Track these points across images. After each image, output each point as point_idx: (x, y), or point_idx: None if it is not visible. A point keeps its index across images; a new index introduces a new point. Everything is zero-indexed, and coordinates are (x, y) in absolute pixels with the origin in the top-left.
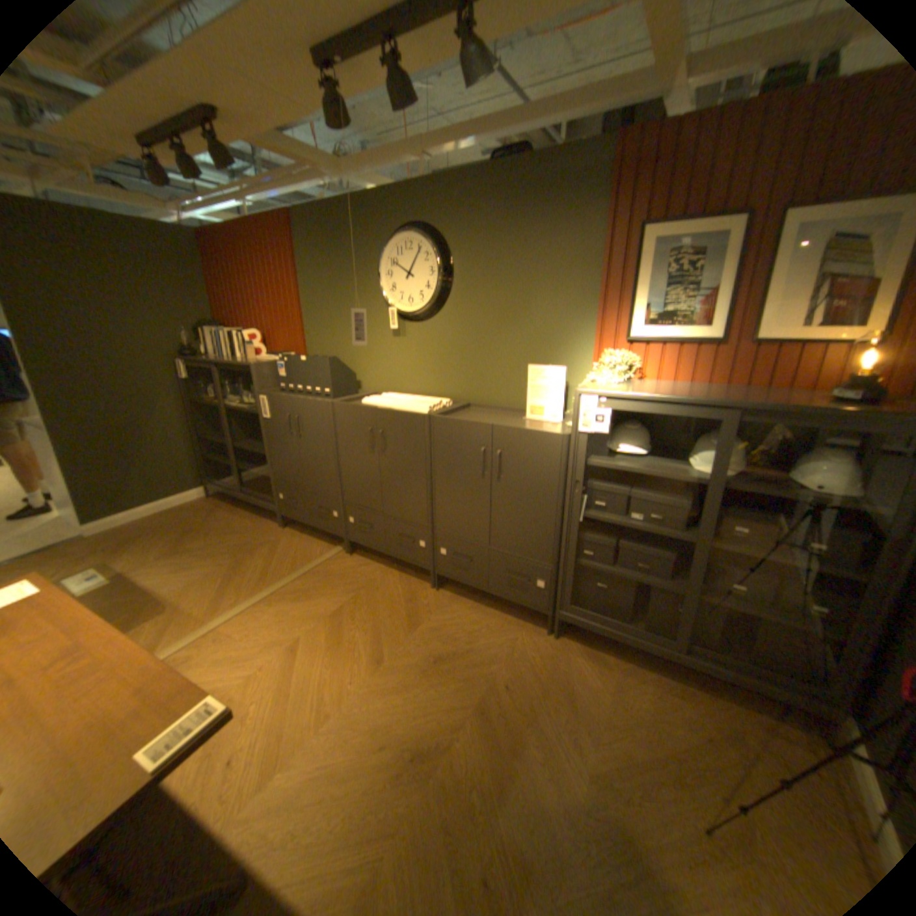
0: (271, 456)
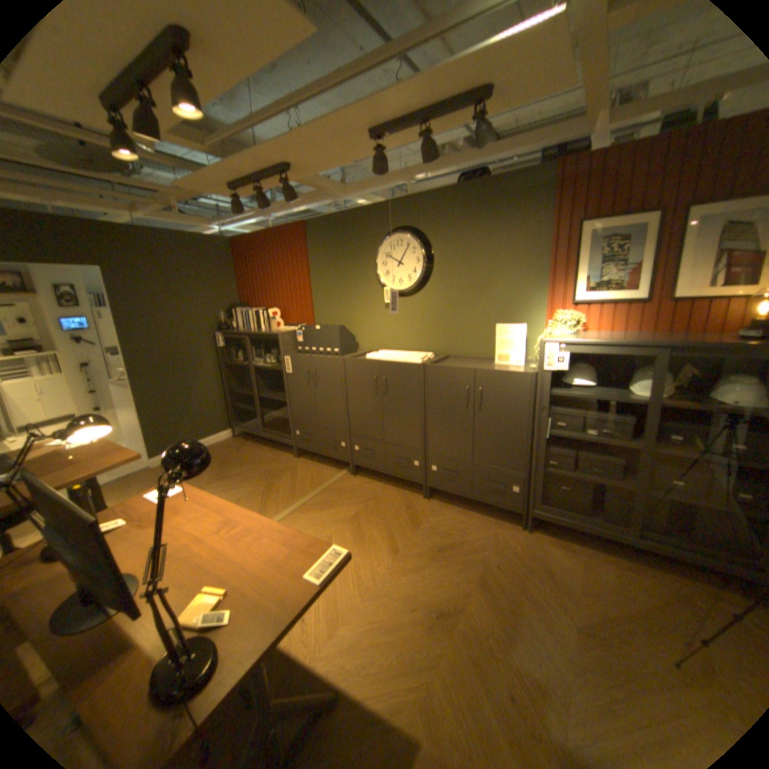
0: (290, 401)
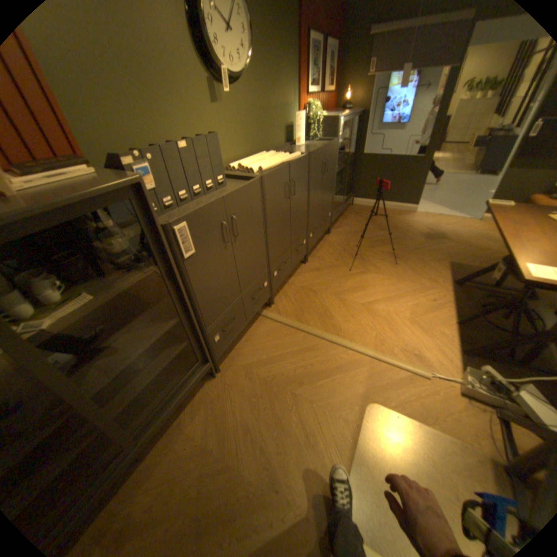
0: (199, 305)
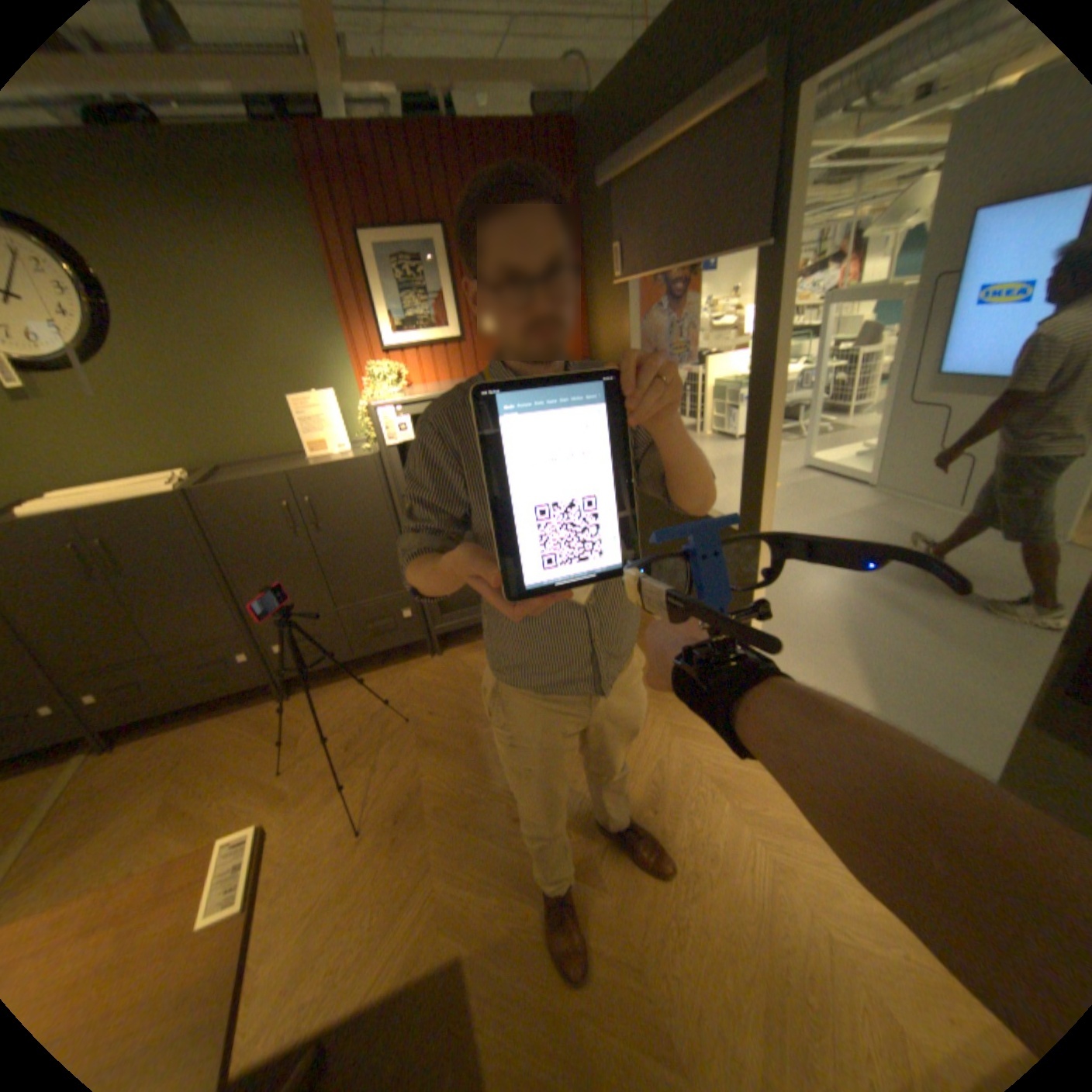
0: None
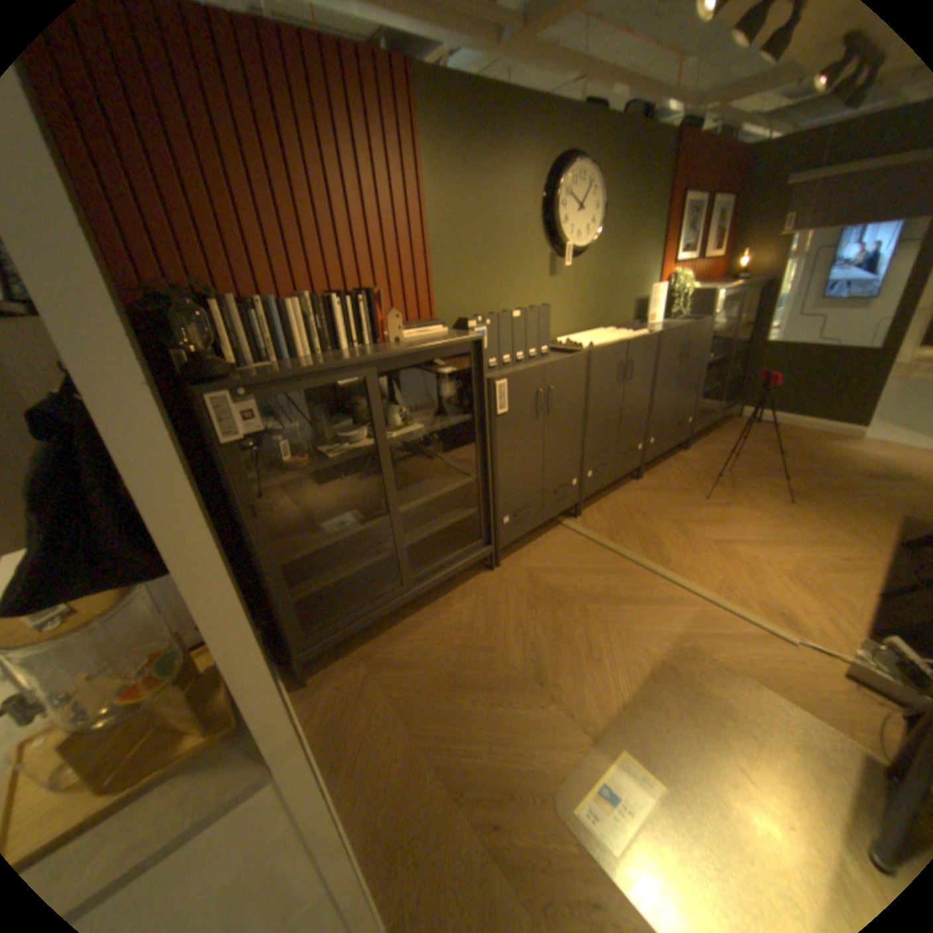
0: (498, 471)
